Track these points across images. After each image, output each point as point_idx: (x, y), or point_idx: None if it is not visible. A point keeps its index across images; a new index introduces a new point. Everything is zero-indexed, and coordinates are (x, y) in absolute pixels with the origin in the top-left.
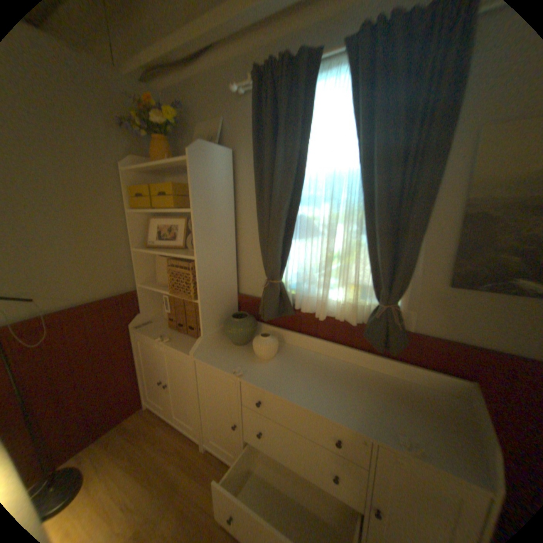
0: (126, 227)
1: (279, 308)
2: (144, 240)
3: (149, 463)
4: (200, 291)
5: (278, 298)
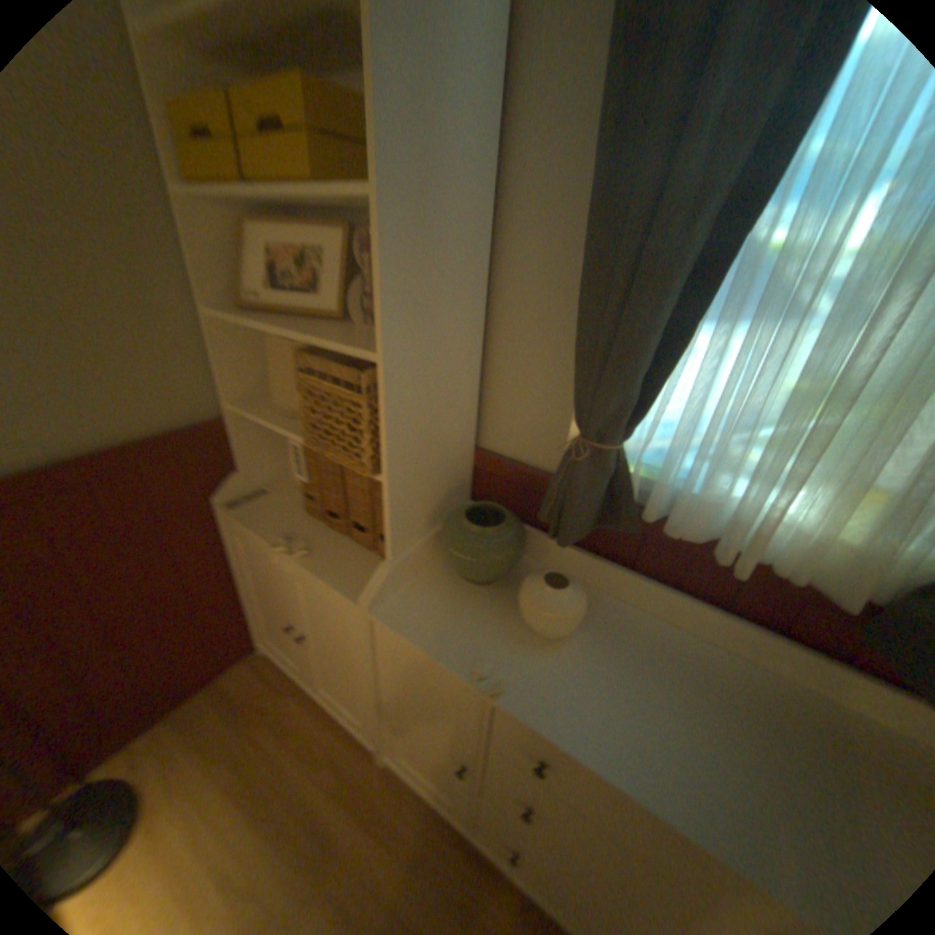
0: (177, 242)
1: (602, 516)
2: (232, 285)
3: (271, 781)
4: (389, 452)
5: (610, 492)
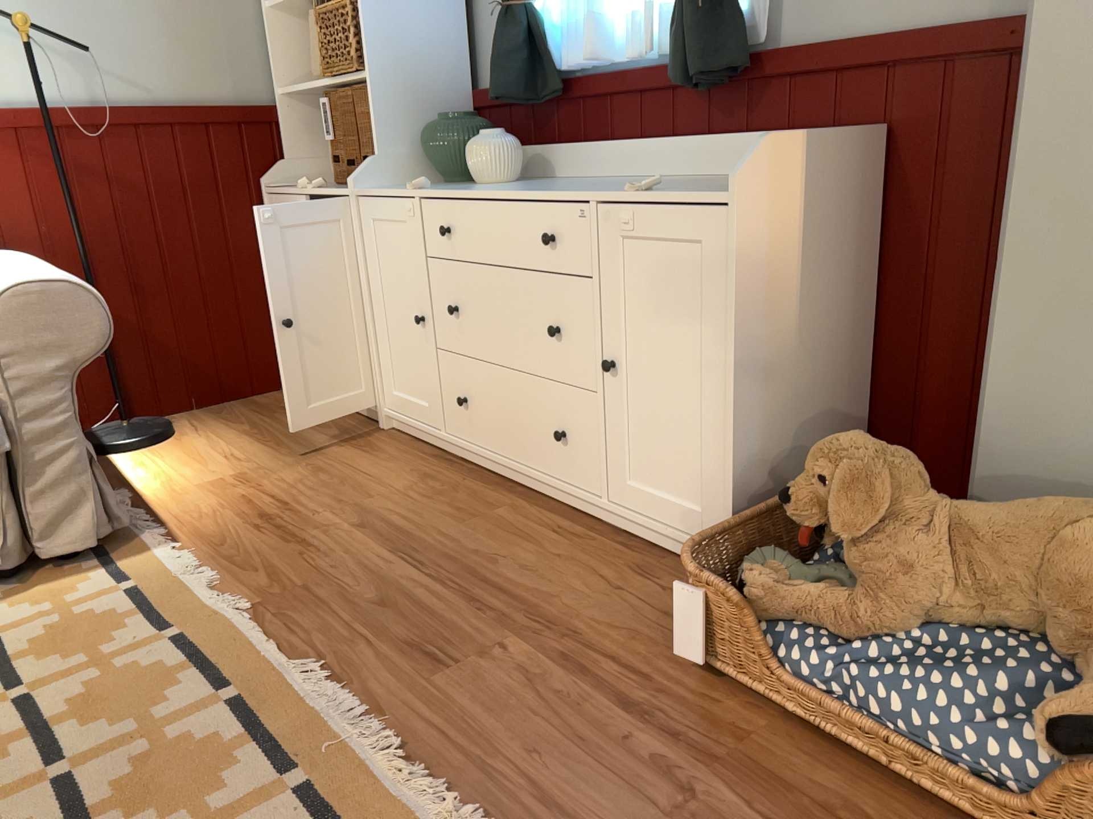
0: None
1: (522, 73)
2: None
3: (283, 430)
4: (366, 47)
5: (518, 45)
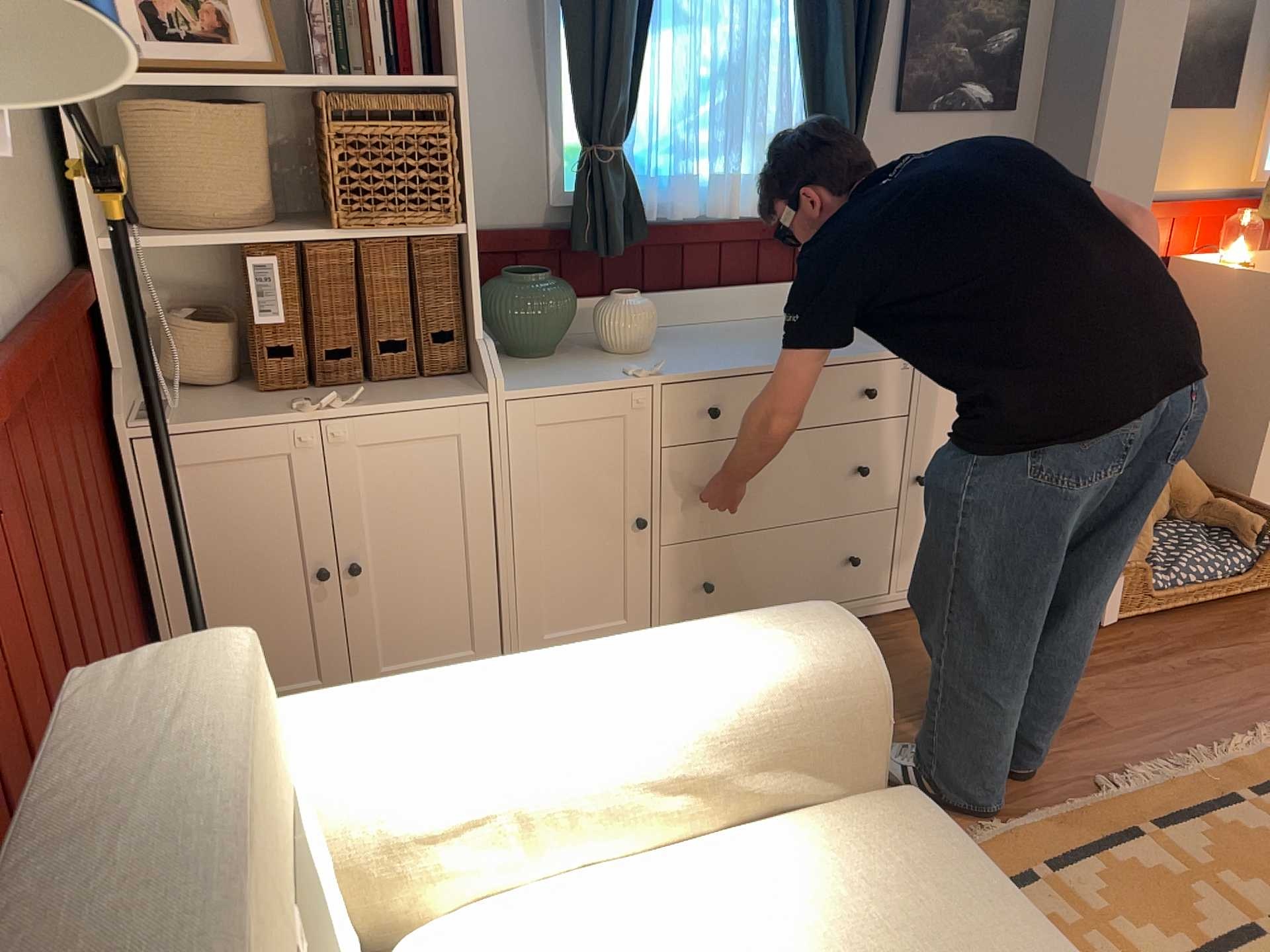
0: None
1: (625, 224)
2: None
3: None
4: (469, 191)
5: (628, 193)
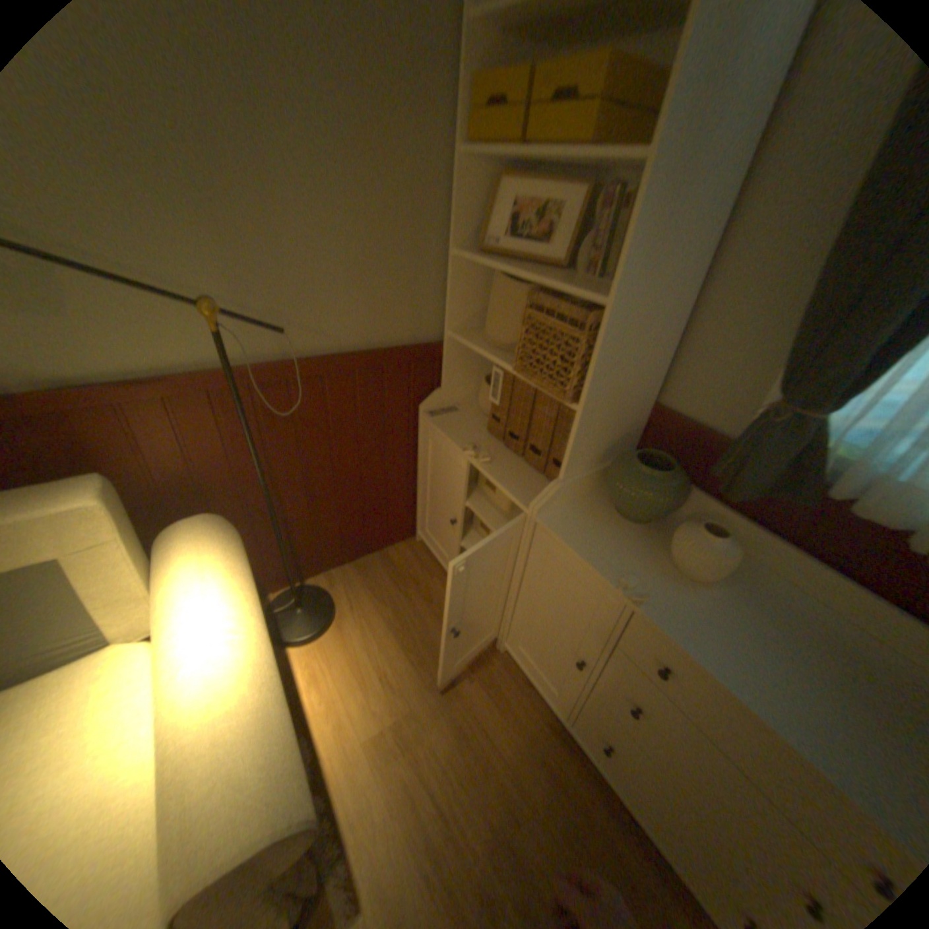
0: (449, 196)
1: (783, 482)
2: (478, 234)
3: (420, 631)
4: (591, 386)
5: (800, 459)
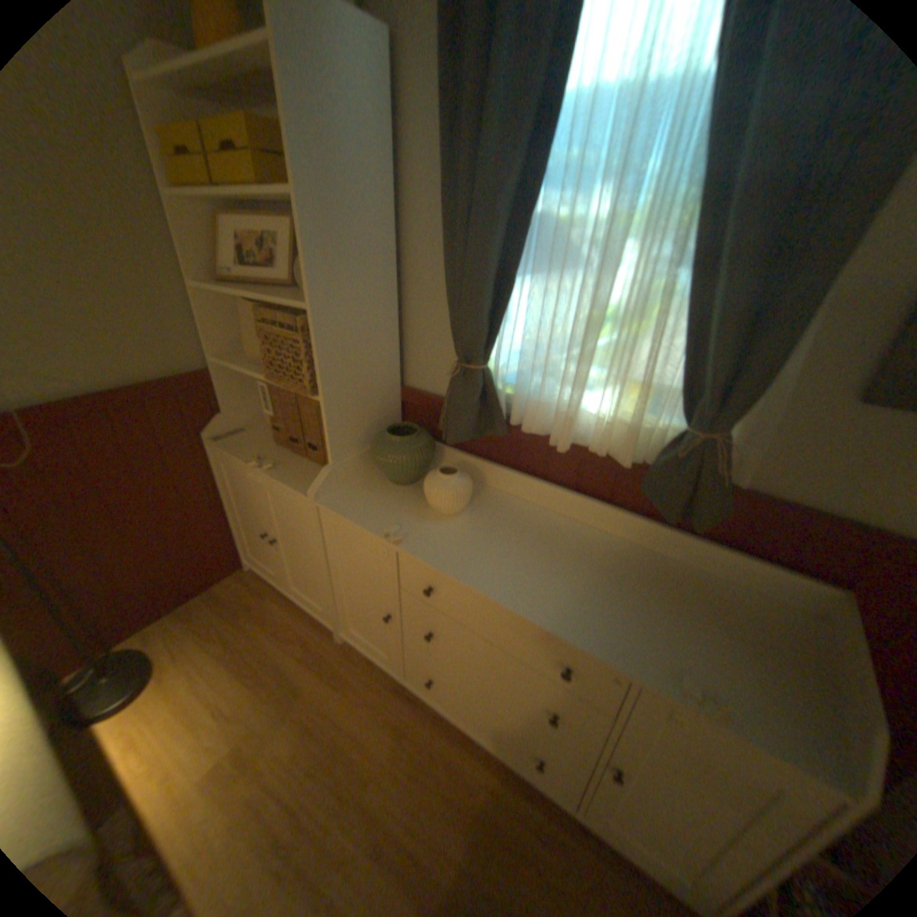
0: (168, 232)
1: (478, 422)
2: (211, 265)
3: (253, 653)
4: (321, 377)
5: (479, 401)
